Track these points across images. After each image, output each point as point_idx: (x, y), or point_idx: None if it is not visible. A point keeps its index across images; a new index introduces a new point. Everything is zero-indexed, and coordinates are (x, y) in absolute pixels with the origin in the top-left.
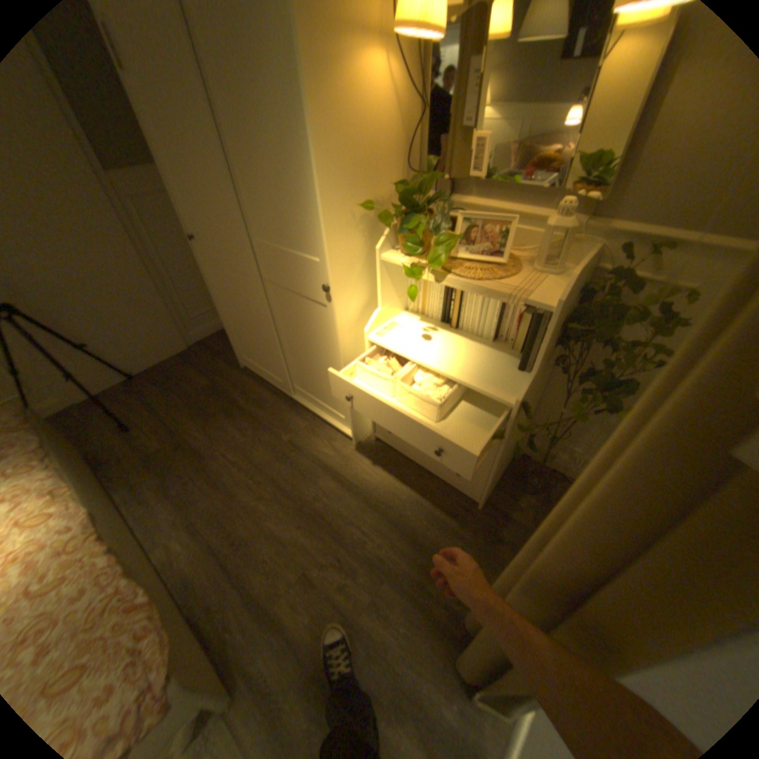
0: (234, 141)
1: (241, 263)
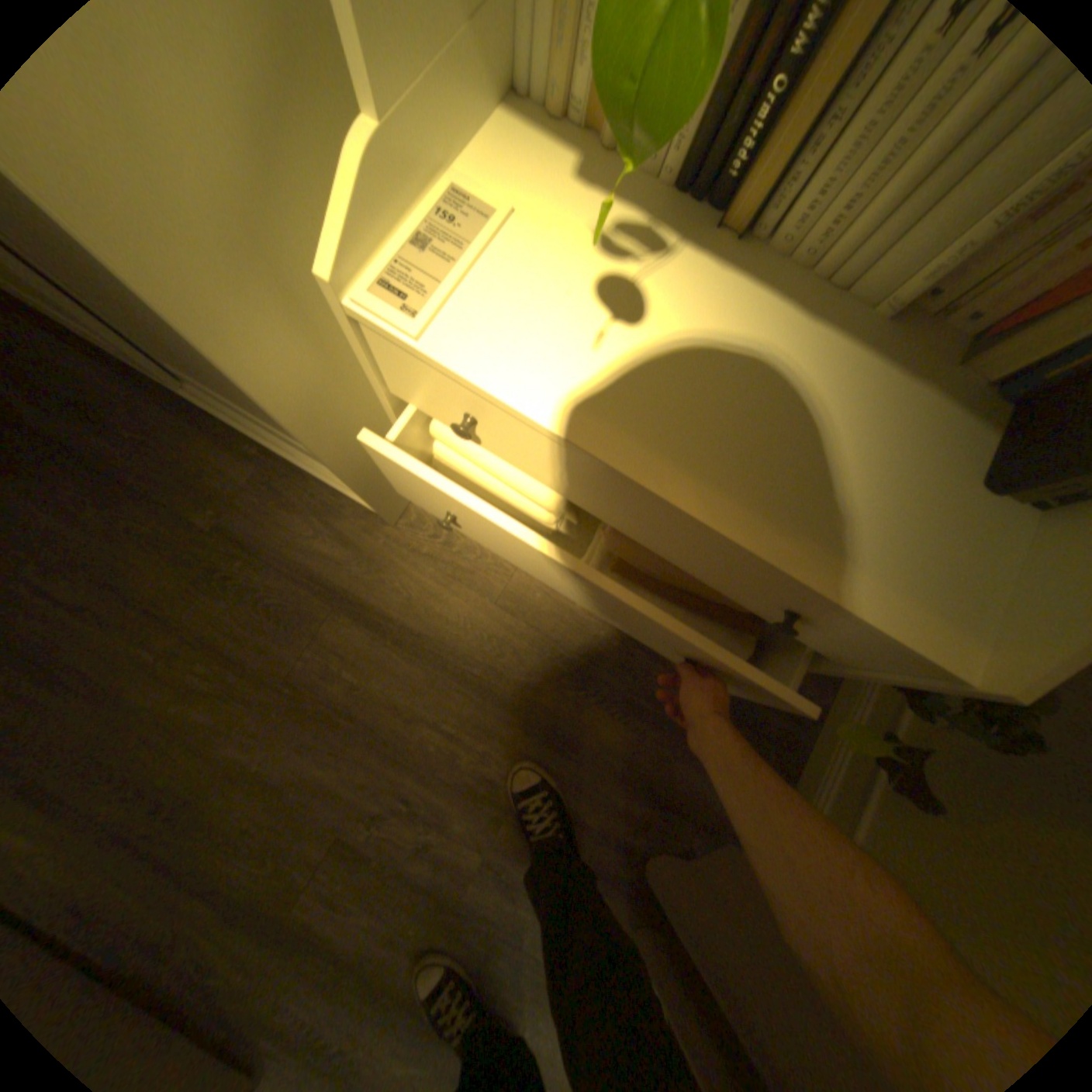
0: None
1: None
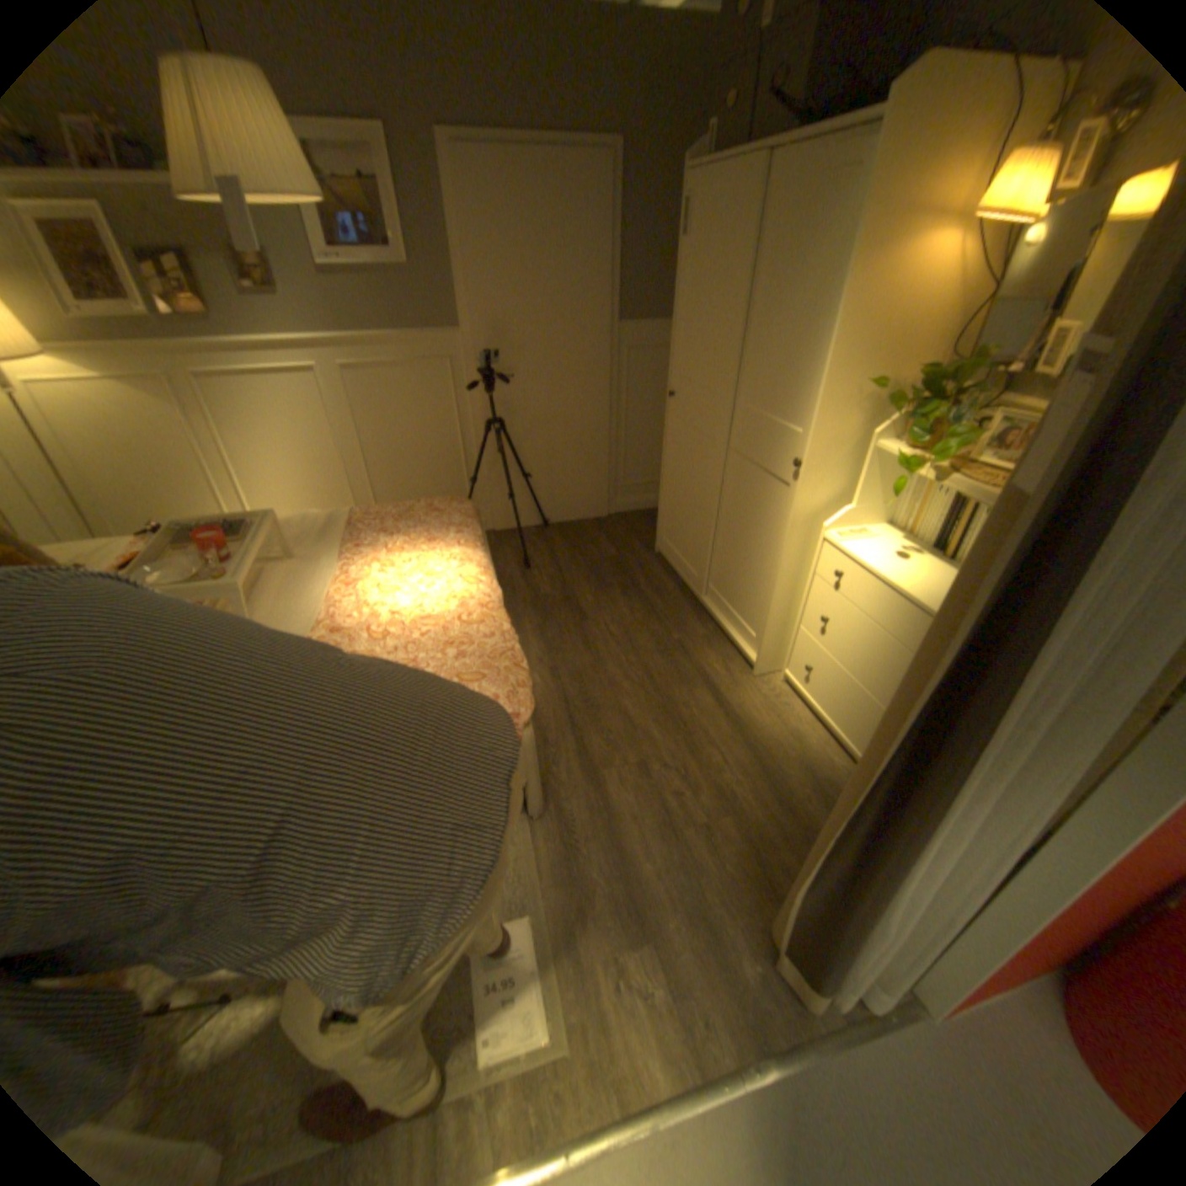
0: (761, 304)
1: (712, 426)
